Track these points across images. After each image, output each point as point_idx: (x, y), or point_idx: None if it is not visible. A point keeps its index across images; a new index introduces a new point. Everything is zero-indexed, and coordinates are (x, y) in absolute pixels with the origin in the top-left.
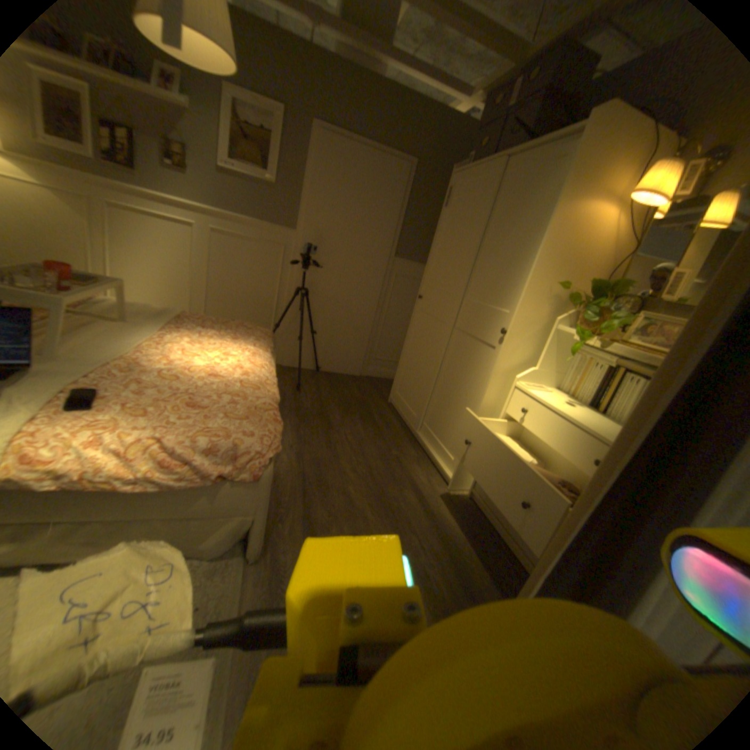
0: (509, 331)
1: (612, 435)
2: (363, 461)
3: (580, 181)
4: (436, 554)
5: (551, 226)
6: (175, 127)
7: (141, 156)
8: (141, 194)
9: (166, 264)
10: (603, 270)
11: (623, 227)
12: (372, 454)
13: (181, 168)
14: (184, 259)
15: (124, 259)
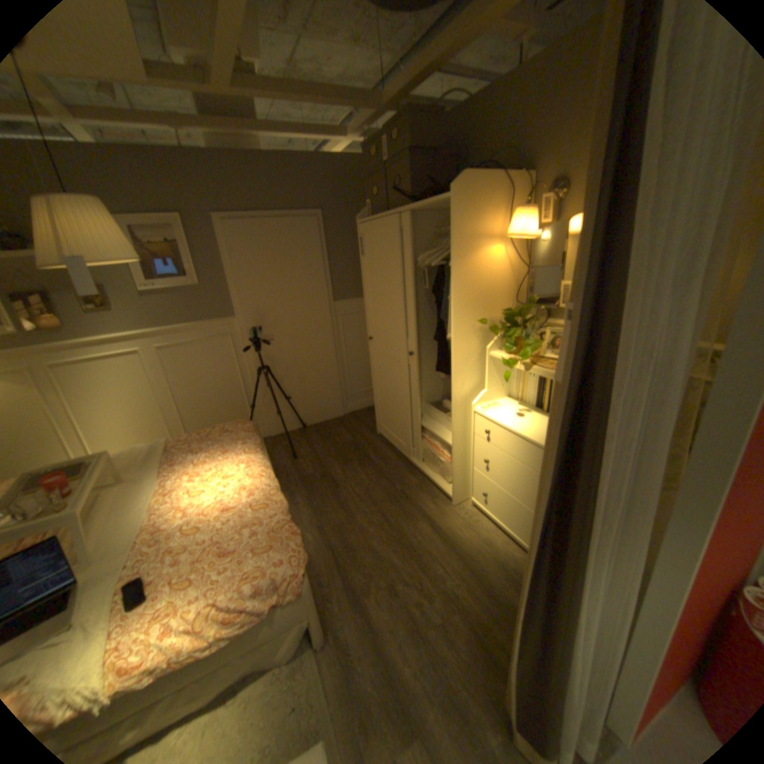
0: (454, 370)
1: None
2: (375, 510)
3: (463, 241)
4: (459, 574)
5: (454, 283)
6: None
7: (63, 312)
8: (77, 345)
9: (127, 396)
10: (510, 292)
11: (512, 256)
12: (381, 499)
13: (105, 307)
14: (143, 384)
15: (86, 408)
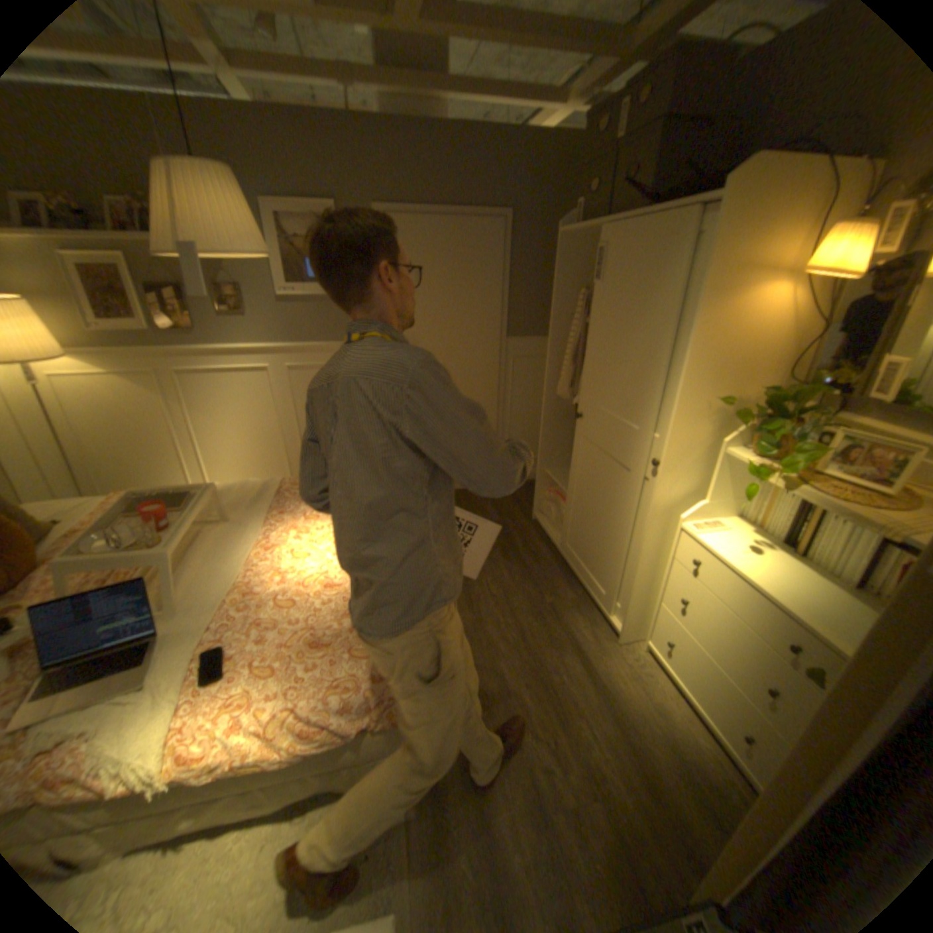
0: (664, 464)
1: (813, 611)
2: (513, 623)
3: (728, 271)
4: (613, 746)
5: (696, 336)
6: (221, 268)
7: (196, 312)
8: (206, 352)
9: (251, 419)
10: (783, 361)
11: (803, 303)
12: (523, 610)
13: (239, 311)
14: (269, 408)
15: (208, 426)
